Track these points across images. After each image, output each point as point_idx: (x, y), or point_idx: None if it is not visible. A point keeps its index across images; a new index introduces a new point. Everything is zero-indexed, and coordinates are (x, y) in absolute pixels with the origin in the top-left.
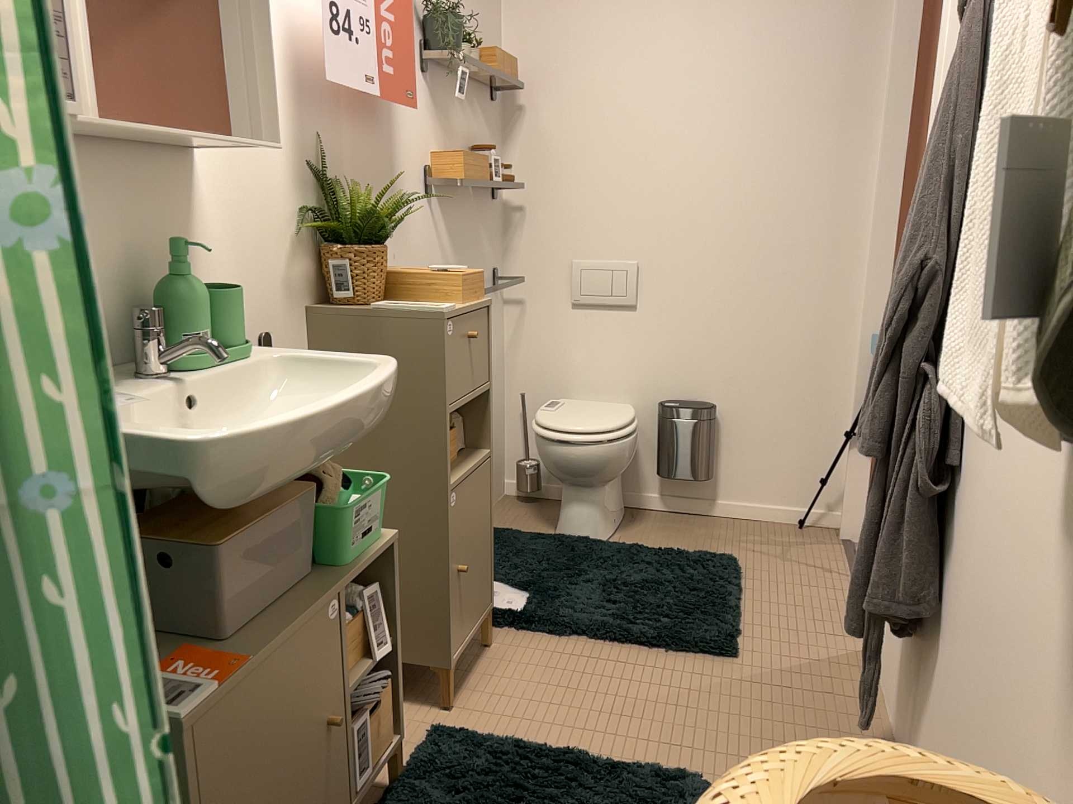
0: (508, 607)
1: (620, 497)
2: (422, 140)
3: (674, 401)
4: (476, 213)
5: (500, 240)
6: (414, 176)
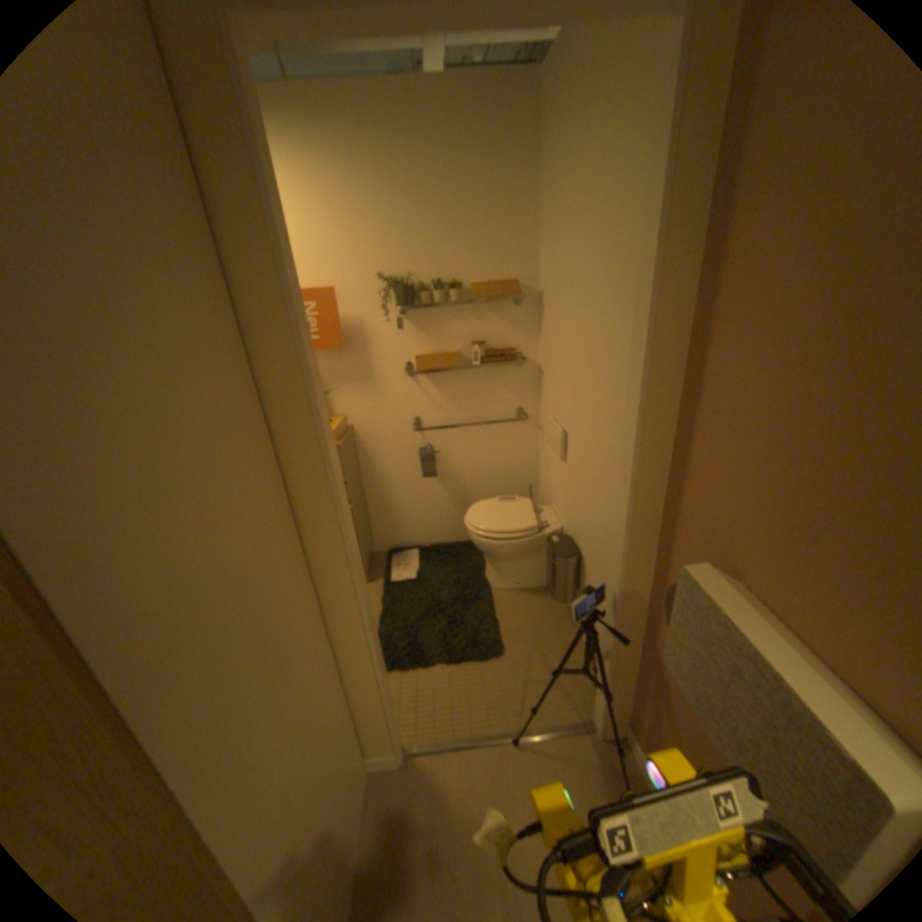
0: (393, 577)
1: (534, 574)
2: (400, 349)
3: (568, 539)
4: (486, 378)
5: (531, 390)
6: (392, 368)
